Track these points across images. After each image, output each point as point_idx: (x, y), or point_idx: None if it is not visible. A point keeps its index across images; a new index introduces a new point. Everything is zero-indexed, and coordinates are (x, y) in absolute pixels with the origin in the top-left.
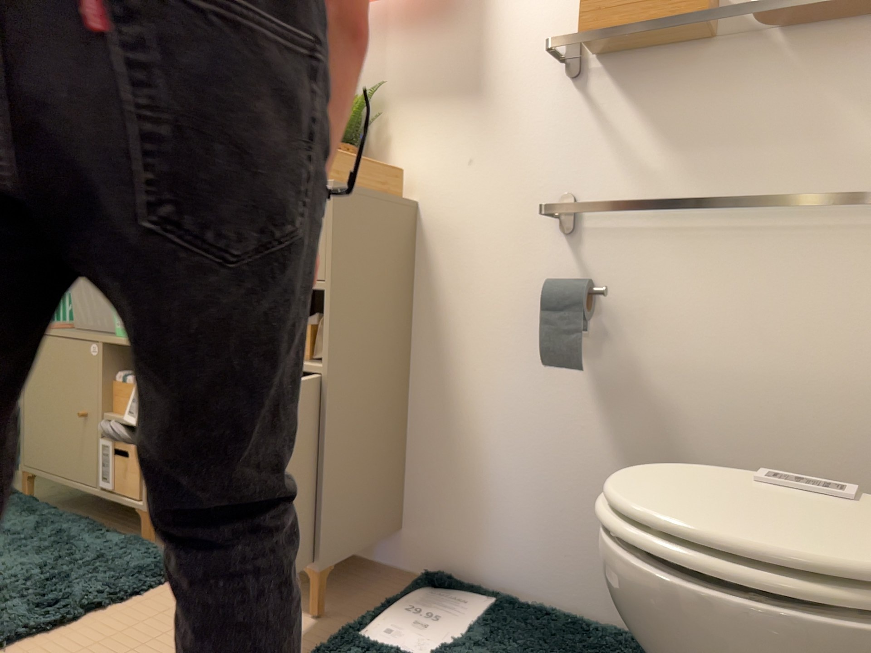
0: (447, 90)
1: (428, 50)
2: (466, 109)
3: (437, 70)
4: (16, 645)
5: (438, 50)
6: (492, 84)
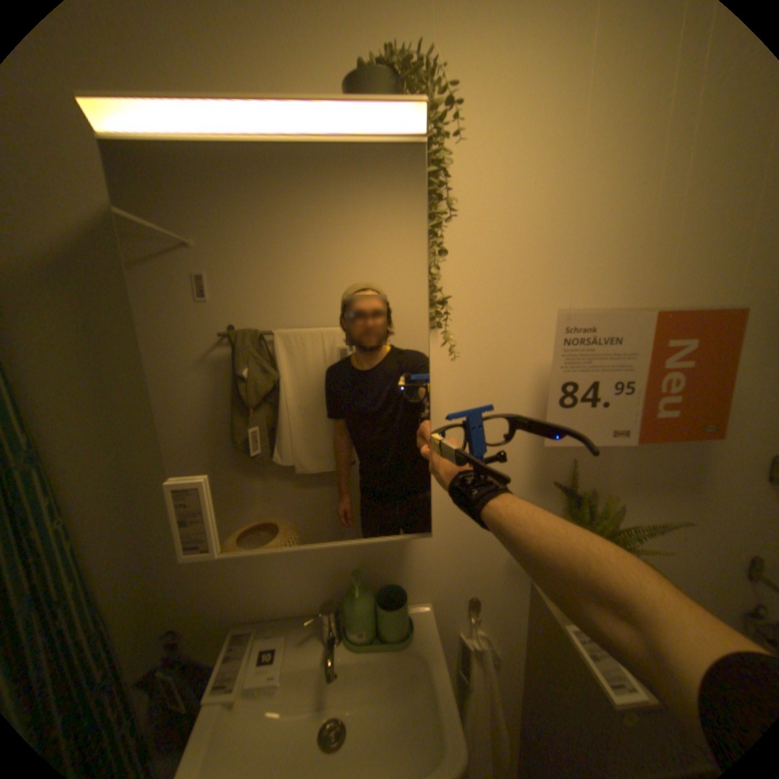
0: (672, 489)
1: (658, 457)
2: (687, 503)
3: (665, 473)
4: None
5: (667, 457)
6: (711, 485)
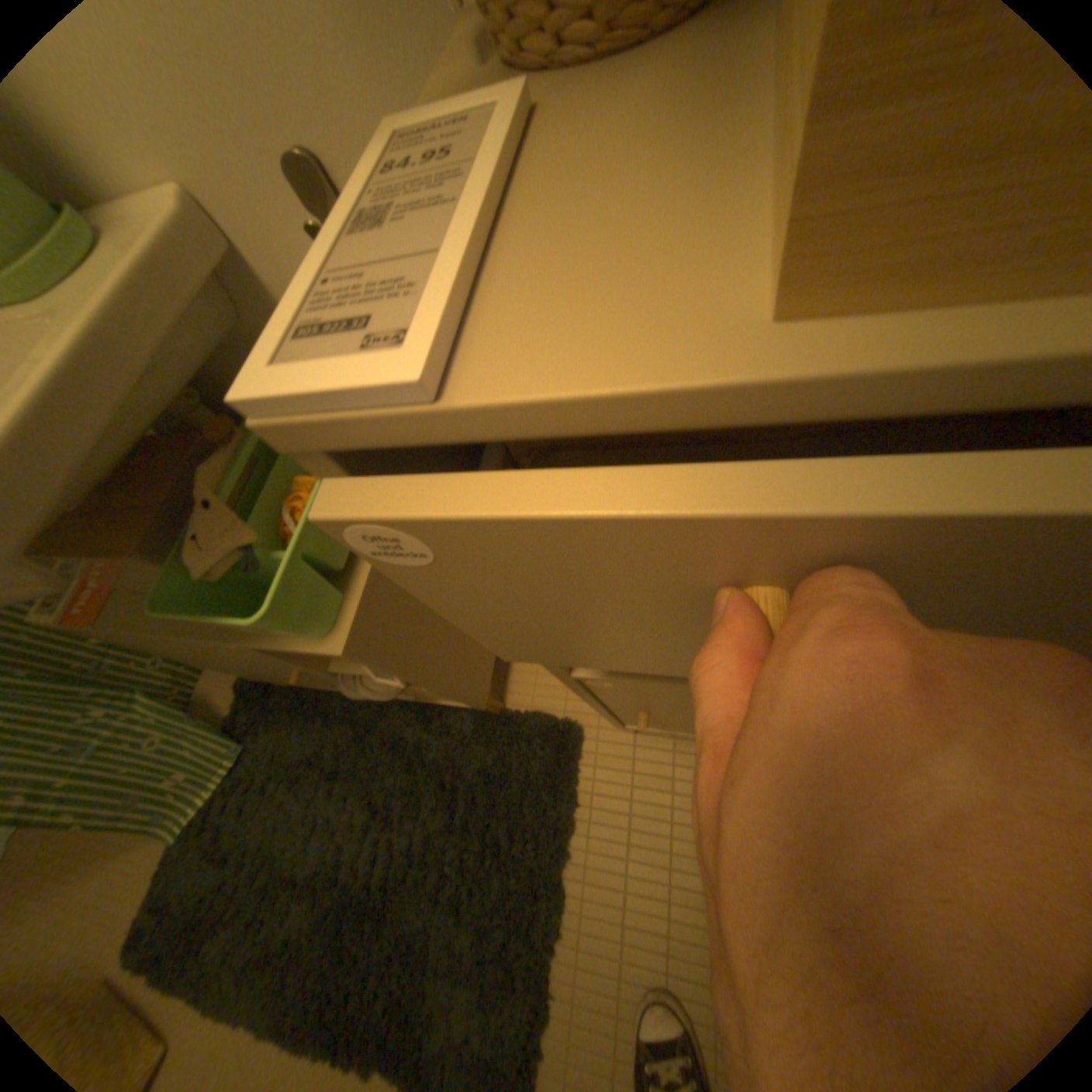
0: None
1: None
2: None
3: None
4: (551, 972)
5: None
6: None
